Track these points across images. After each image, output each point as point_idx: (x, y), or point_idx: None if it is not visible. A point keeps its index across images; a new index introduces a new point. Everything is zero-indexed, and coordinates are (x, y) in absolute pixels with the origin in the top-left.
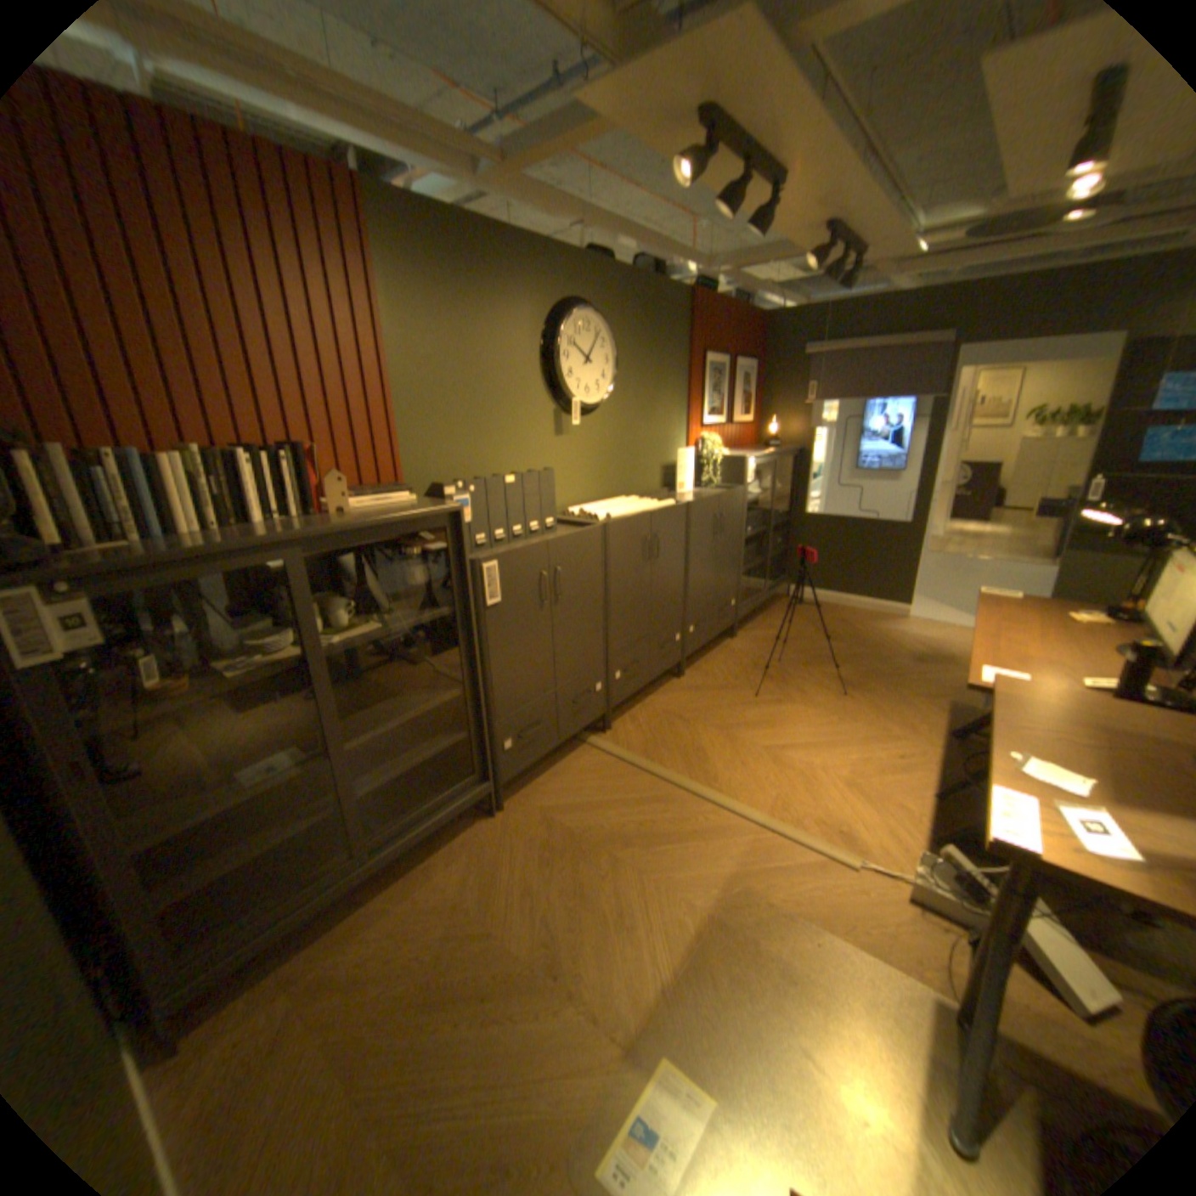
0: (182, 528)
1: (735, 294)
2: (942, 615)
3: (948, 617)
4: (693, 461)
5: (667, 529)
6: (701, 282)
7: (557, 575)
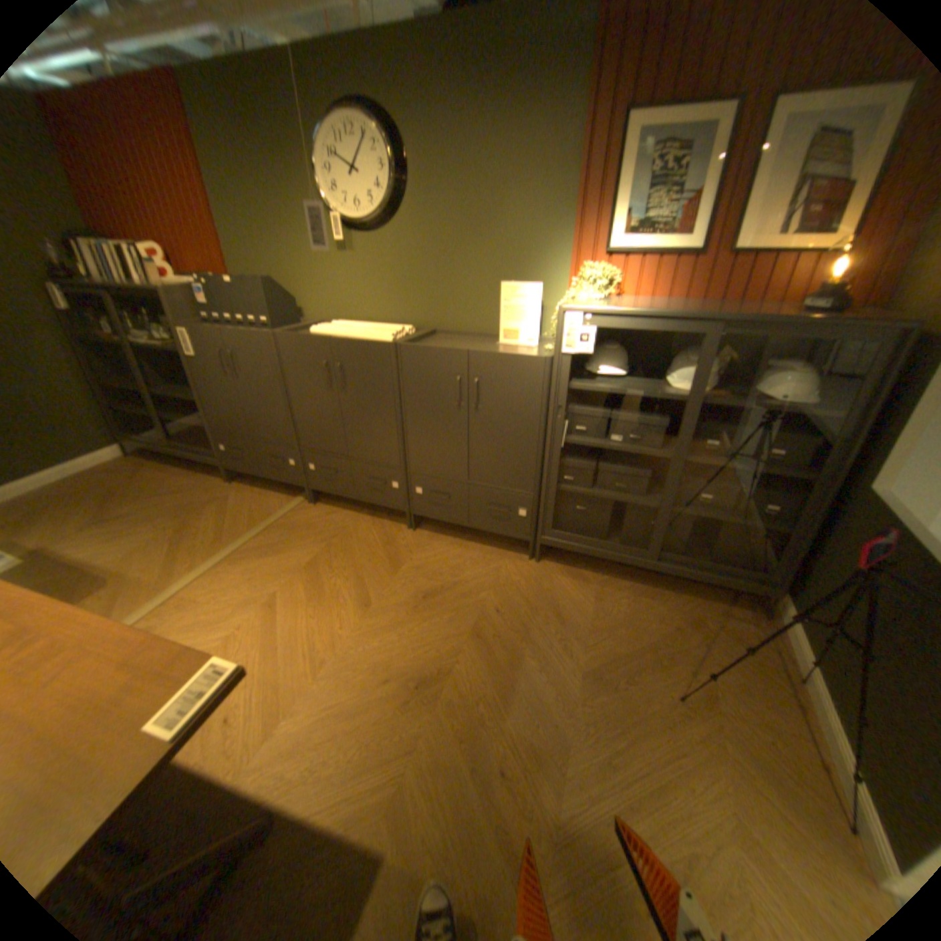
0: (115, 278)
1: None
2: None
3: None
4: (541, 304)
5: (358, 363)
6: None
7: (232, 357)
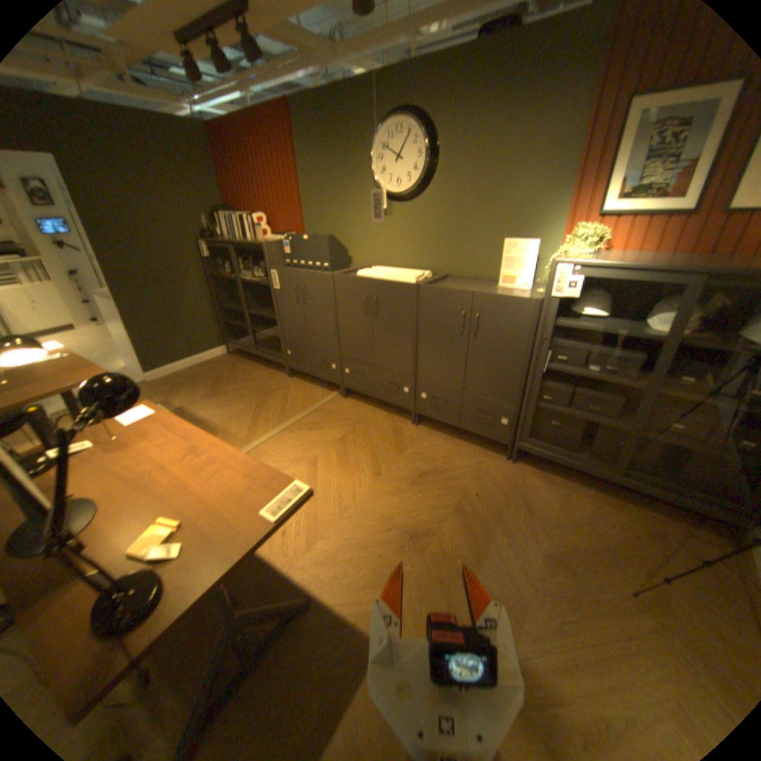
0: (236, 236)
1: None
2: None
3: None
4: (537, 256)
5: (388, 298)
6: None
7: (303, 291)
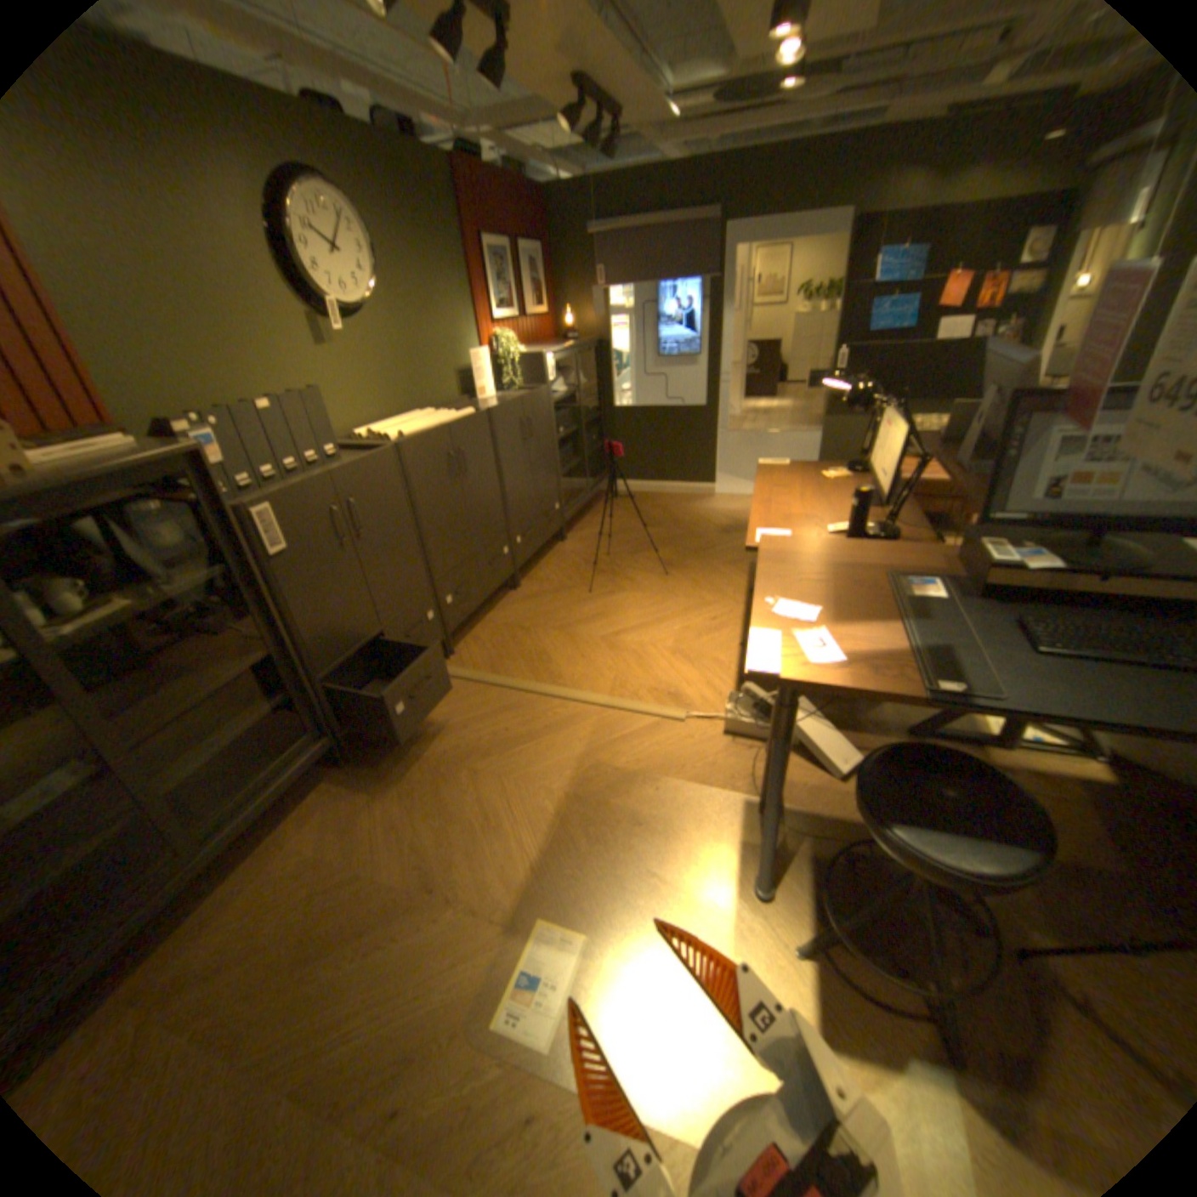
0: None
1: (505, 163)
2: (741, 489)
3: (746, 489)
4: (491, 363)
5: (472, 440)
6: (461, 147)
7: (353, 508)
